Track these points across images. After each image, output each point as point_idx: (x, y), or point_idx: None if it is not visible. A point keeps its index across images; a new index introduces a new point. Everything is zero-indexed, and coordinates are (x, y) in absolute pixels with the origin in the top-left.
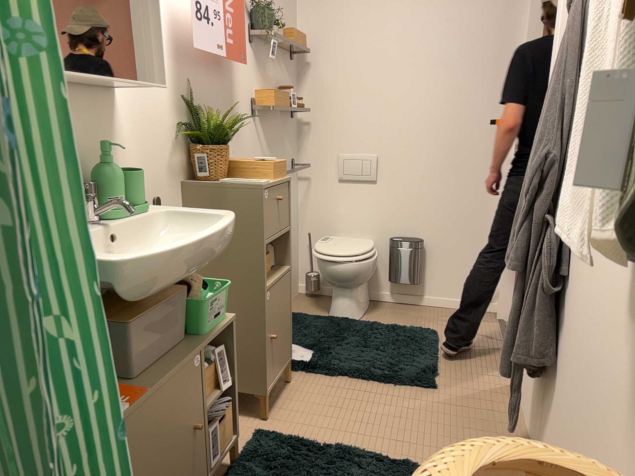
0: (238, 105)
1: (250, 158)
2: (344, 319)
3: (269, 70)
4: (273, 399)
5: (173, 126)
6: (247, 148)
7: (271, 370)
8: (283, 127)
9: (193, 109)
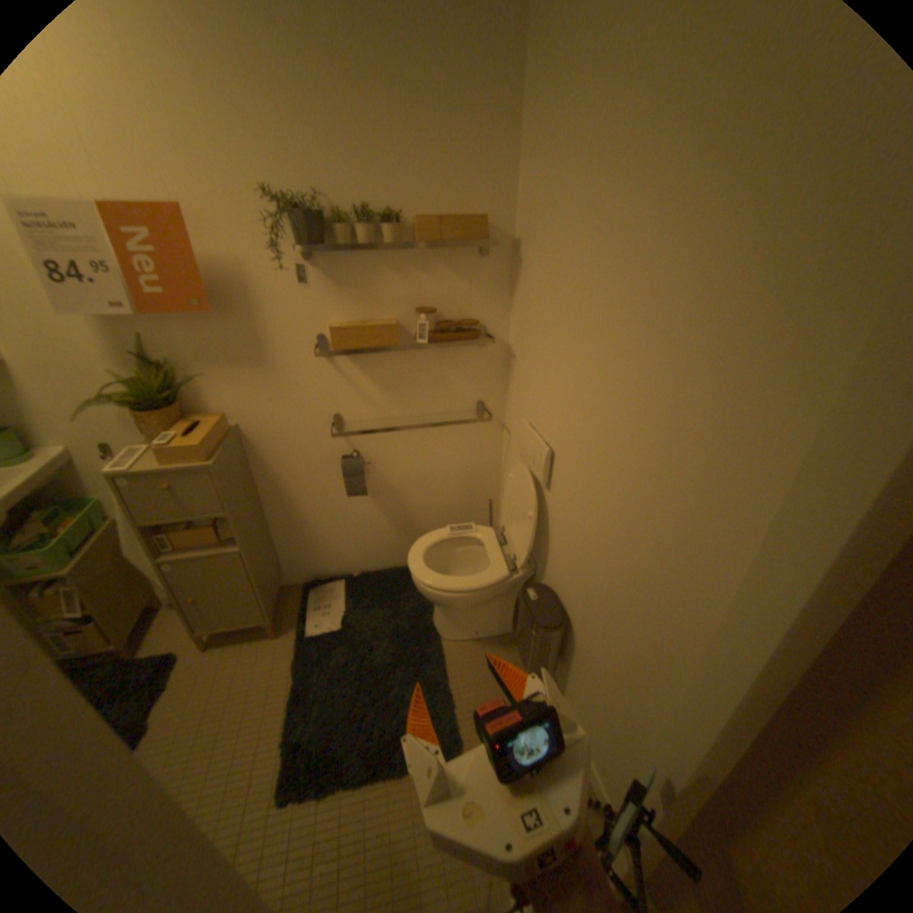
0: (268, 343)
1: (314, 403)
2: (428, 625)
3: (377, 281)
4: (234, 641)
5: (109, 381)
6: (305, 392)
7: (194, 624)
8: (435, 359)
9: (148, 361)
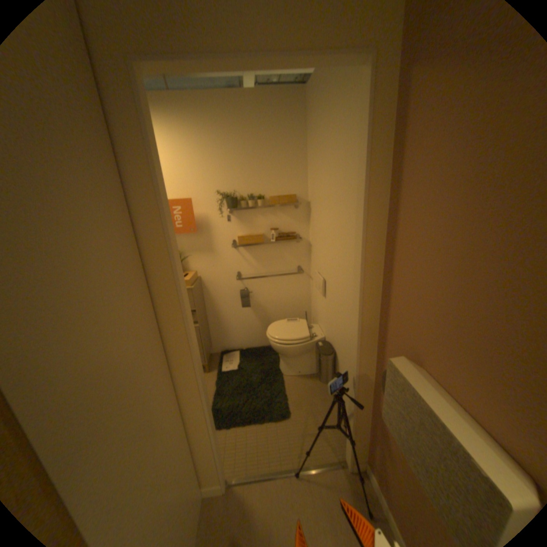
0: (215, 245)
1: (230, 268)
2: (277, 369)
3: (256, 220)
4: None
5: None
6: (227, 263)
7: None
8: (279, 249)
9: None
